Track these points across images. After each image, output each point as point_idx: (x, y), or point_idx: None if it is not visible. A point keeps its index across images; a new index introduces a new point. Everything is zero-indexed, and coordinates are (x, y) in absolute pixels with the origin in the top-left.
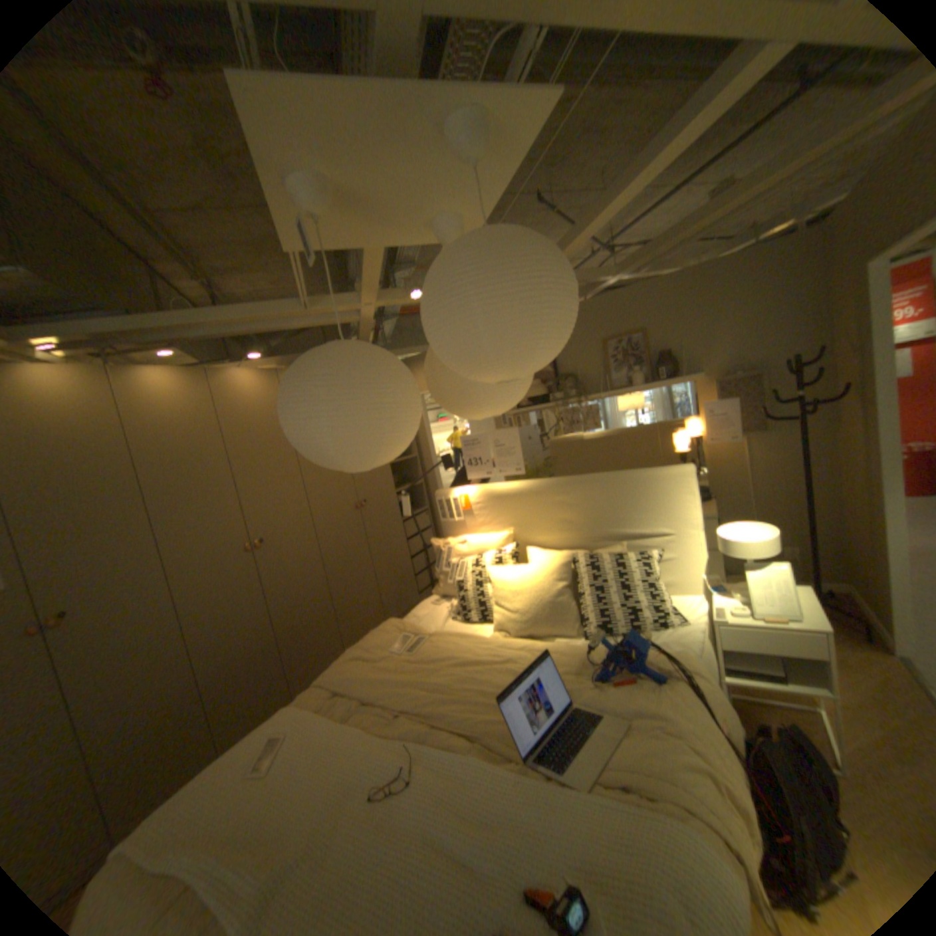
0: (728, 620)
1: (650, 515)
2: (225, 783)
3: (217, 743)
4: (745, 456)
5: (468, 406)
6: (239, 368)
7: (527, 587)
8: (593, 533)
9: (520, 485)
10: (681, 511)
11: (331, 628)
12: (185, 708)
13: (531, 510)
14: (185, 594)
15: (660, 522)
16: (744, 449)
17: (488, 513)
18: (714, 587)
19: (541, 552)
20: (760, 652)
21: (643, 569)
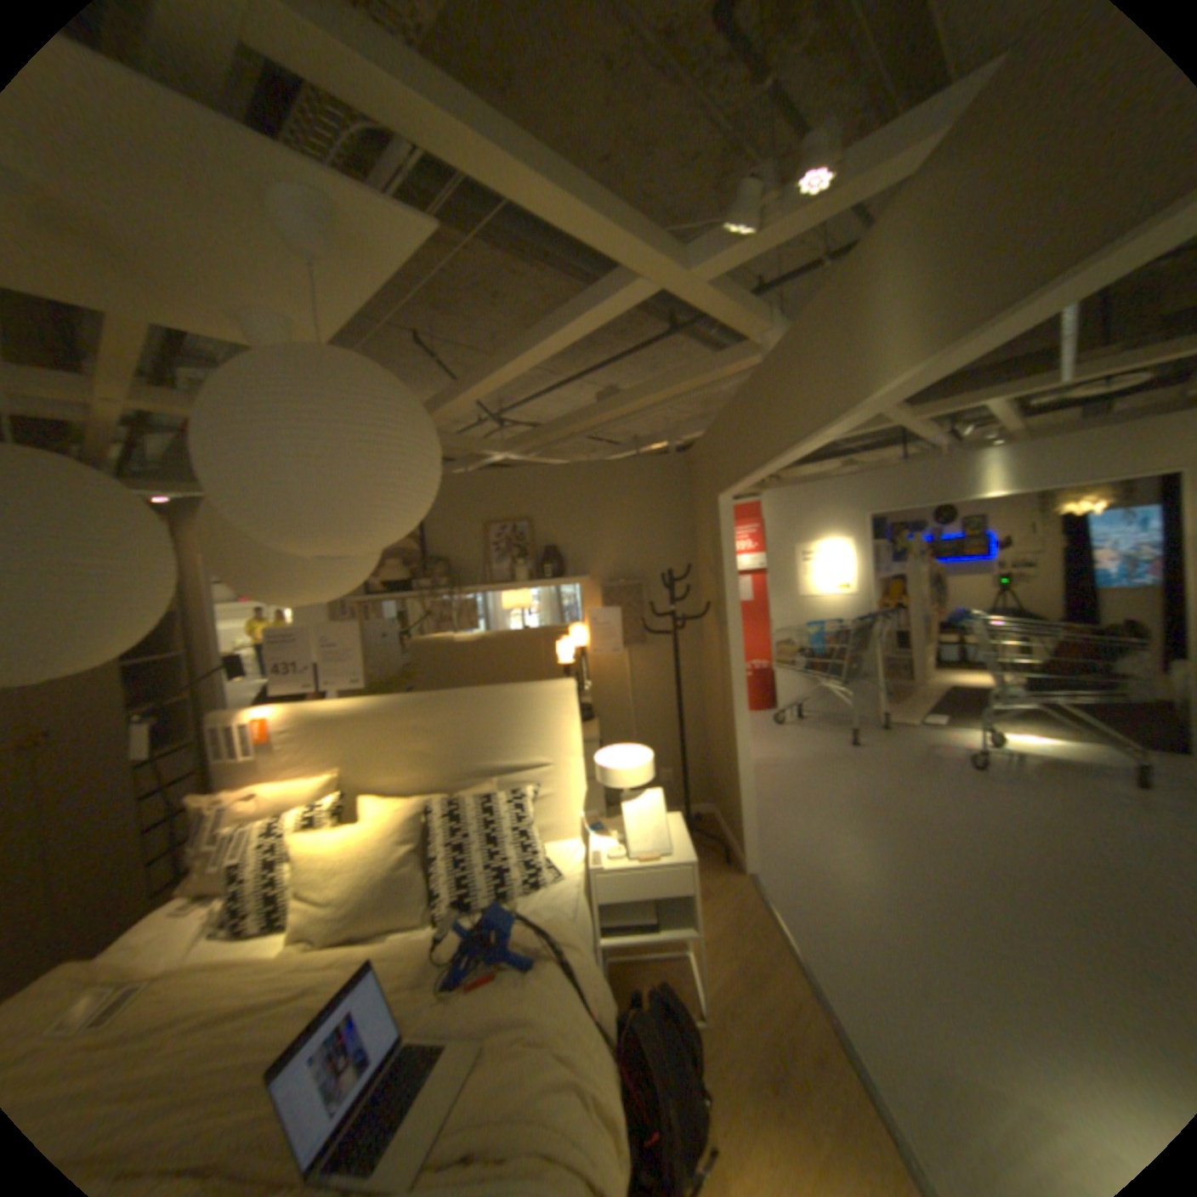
0: (603, 865)
1: (524, 741)
2: None
3: None
4: (626, 670)
5: (270, 586)
6: None
7: (349, 861)
8: (454, 769)
9: (355, 704)
10: (559, 736)
11: None
12: None
13: (368, 742)
14: None
15: (536, 750)
16: (625, 663)
17: (299, 748)
18: (591, 826)
19: (379, 803)
20: (633, 899)
21: (513, 814)
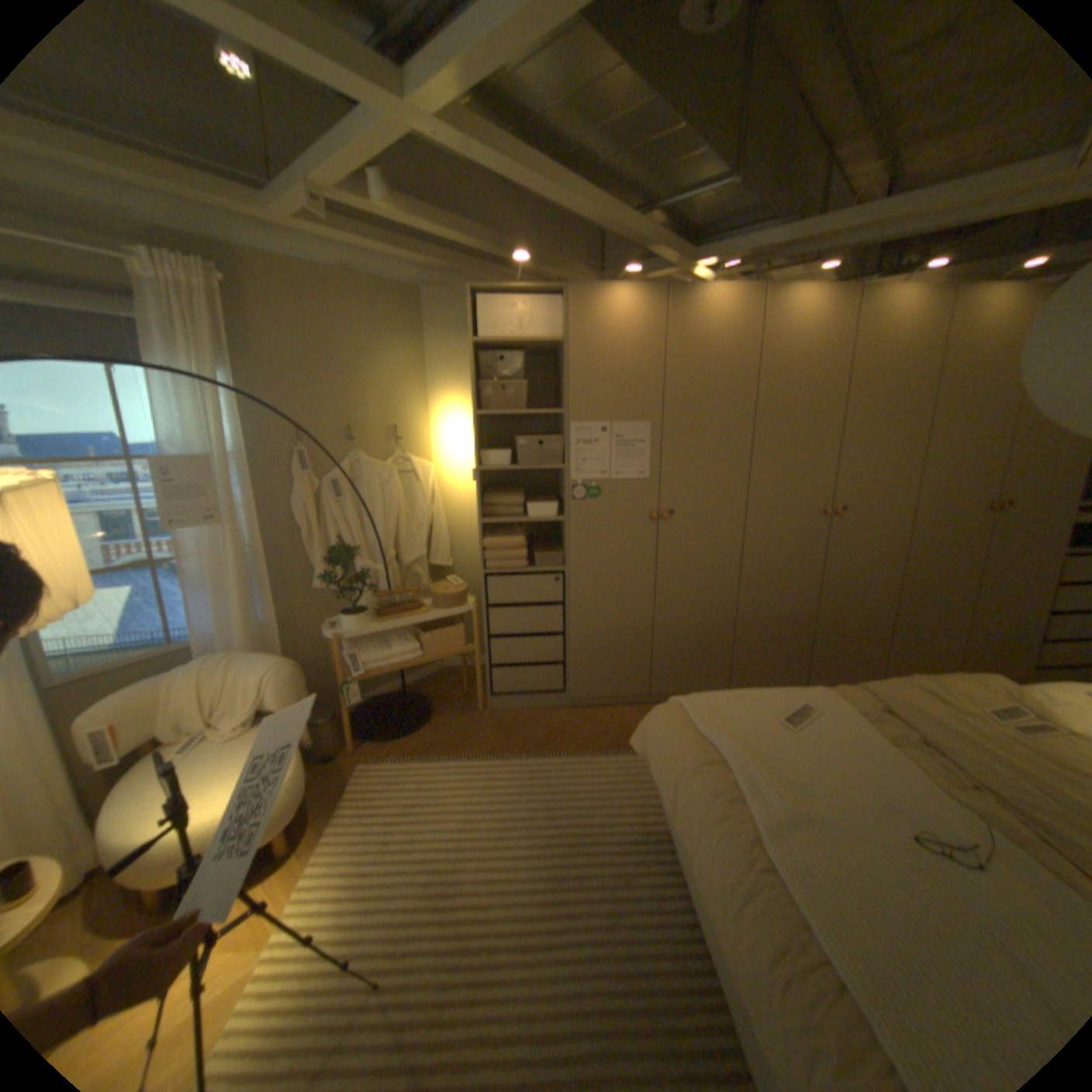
0: None
1: None
2: (761, 712)
3: (733, 676)
4: None
5: None
6: (905, 281)
7: None
8: None
9: None
10: None
11: (882, 640)
12: (721, 632)
13: None
14: (755, 533)
15: None
16: None
17: None
18: None
19: None
20: None
21: None
